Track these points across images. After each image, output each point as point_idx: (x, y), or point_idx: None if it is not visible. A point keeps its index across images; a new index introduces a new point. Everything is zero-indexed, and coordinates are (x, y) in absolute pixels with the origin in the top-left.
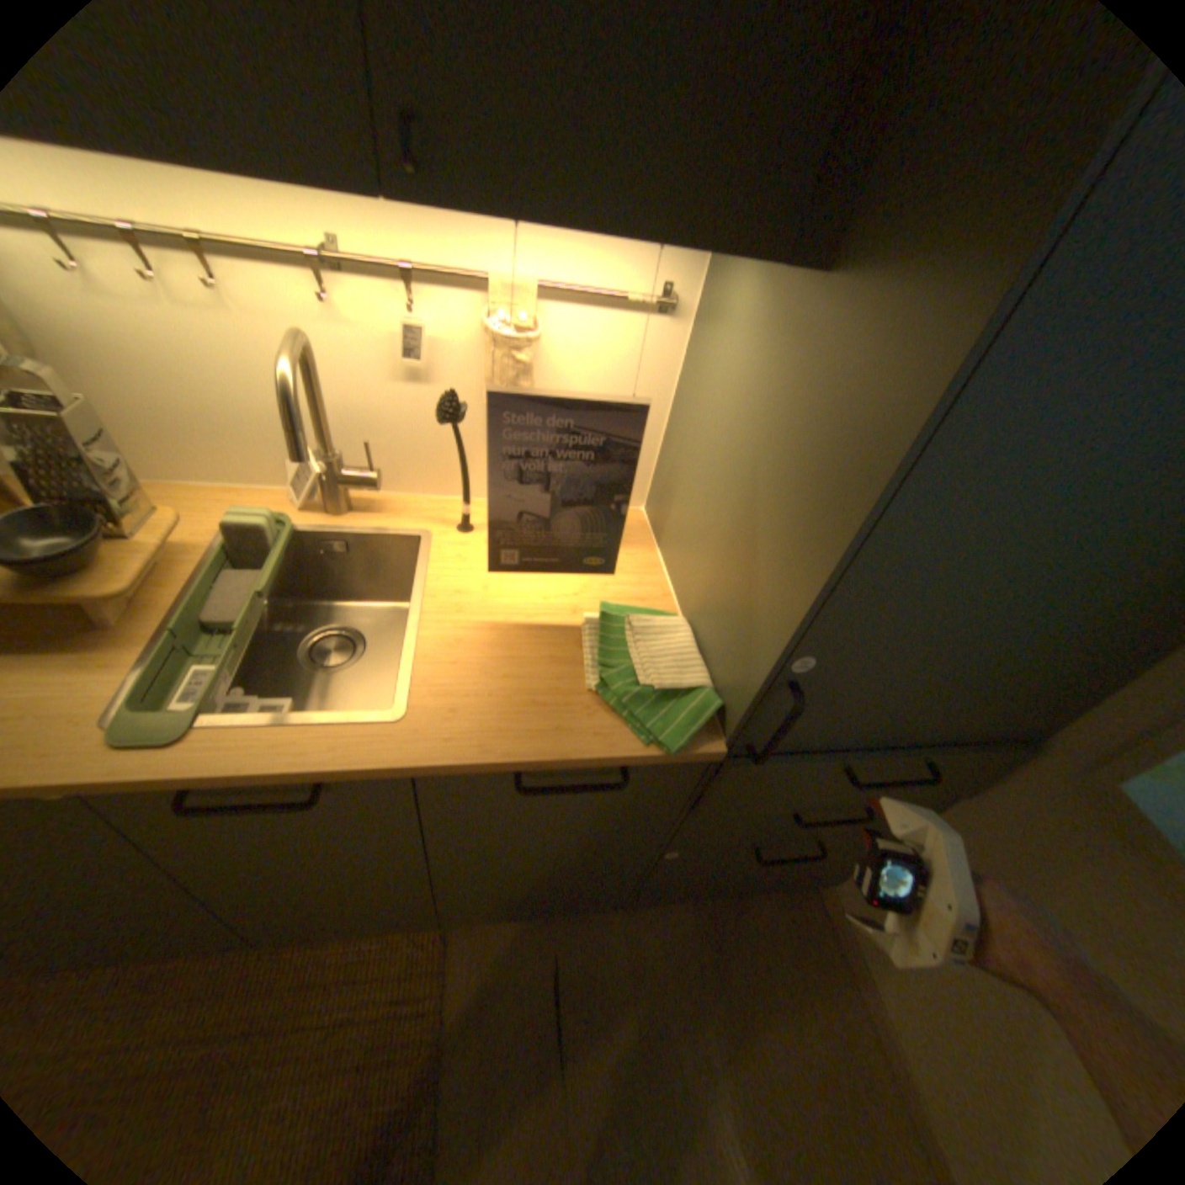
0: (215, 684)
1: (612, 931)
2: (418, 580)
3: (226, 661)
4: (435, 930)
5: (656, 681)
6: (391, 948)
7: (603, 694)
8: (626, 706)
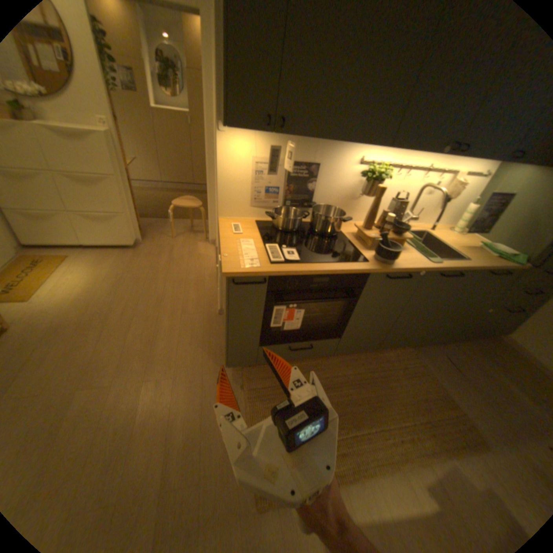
0: (432, 255)
1: (454, 349)
2: (438, 239)
3: (430, 251)
4: (411, 349)
5: (509, 253)
6: (402, 353)
7: (500, 256)
8: (507, 257)
